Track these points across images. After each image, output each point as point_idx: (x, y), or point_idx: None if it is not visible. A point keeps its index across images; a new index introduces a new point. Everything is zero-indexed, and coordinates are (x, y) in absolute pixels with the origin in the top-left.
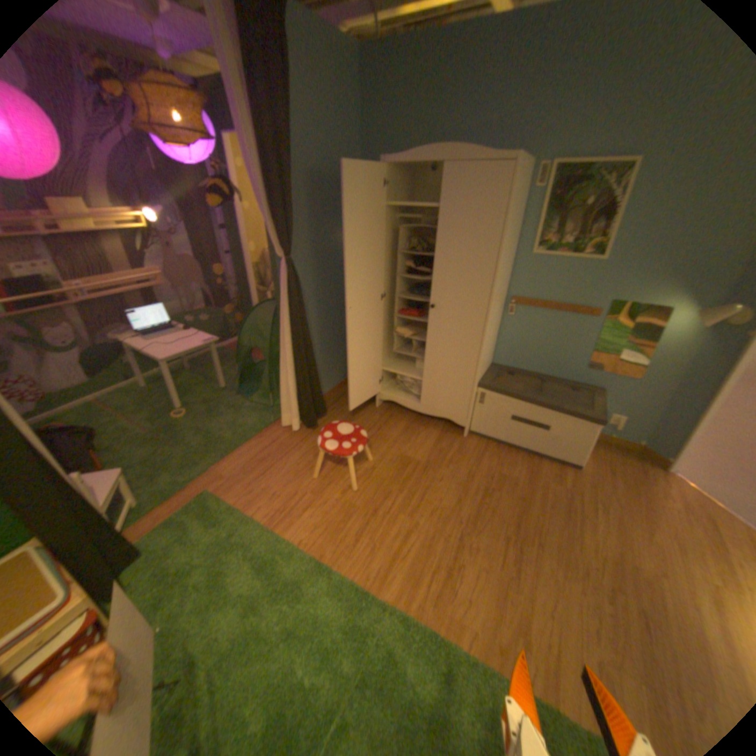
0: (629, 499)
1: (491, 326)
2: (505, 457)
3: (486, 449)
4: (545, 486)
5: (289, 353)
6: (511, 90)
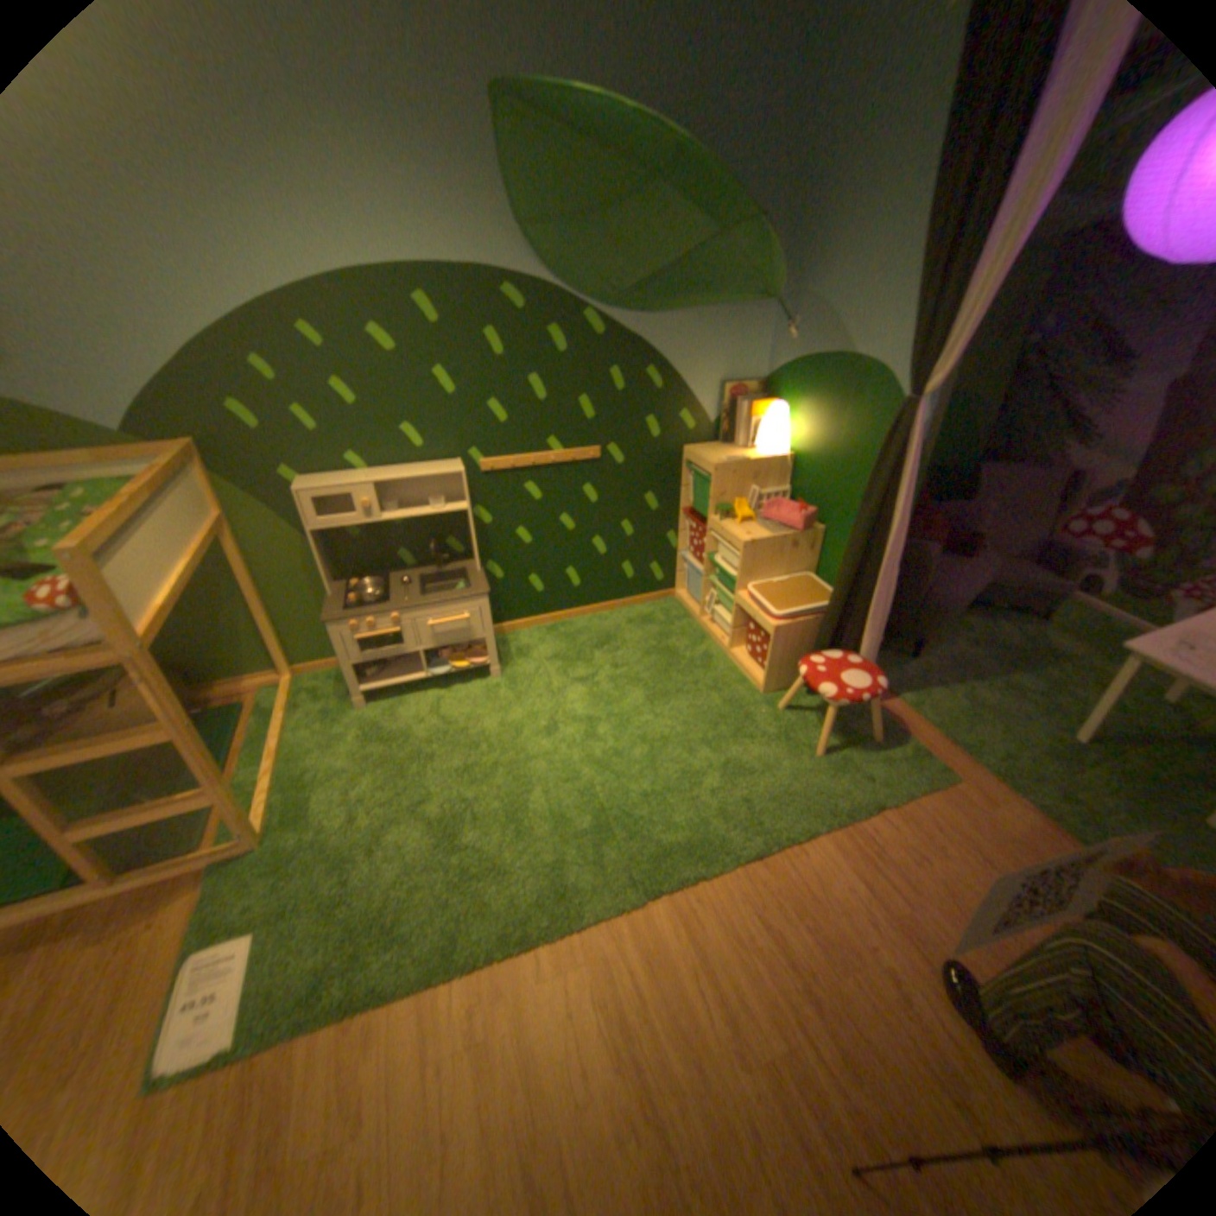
0: None
1: None
2: None
3: None
4: None
5: None
6: None
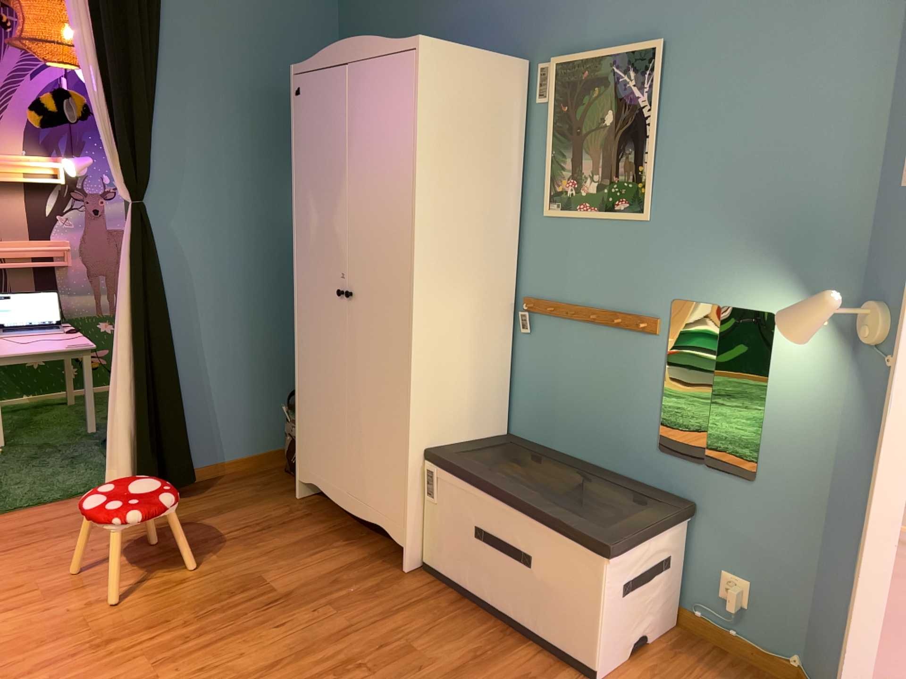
0: None
1: (441, 336)
2: (450, 621)
3: (423, 600)
4: None
5: (122, 354)
6: None
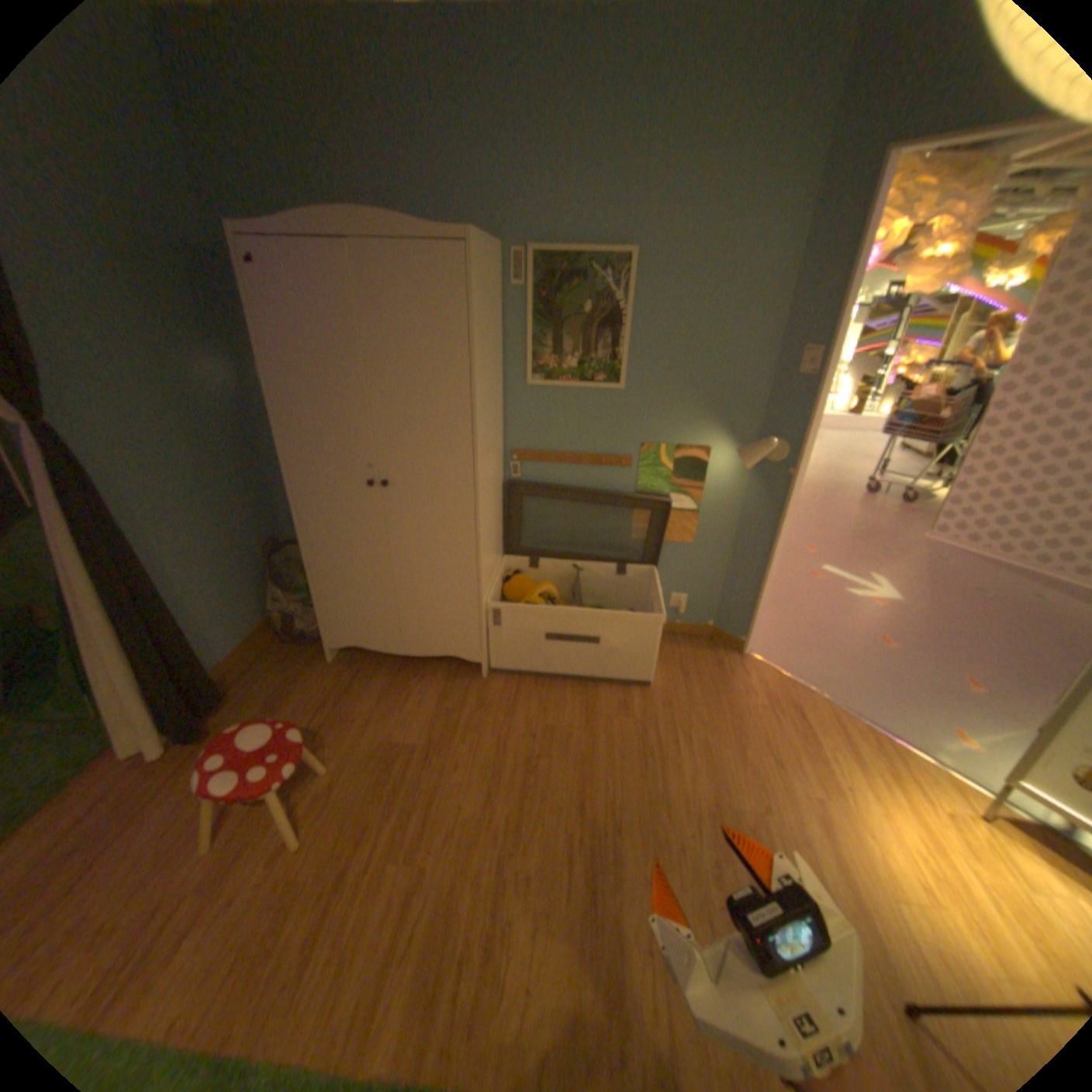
0: (710, 709)
1: (488, 503)
2: (548, 694)
3: (518, 690)
4: (608, 727)
5: (94, 617)
6: (444, 133)
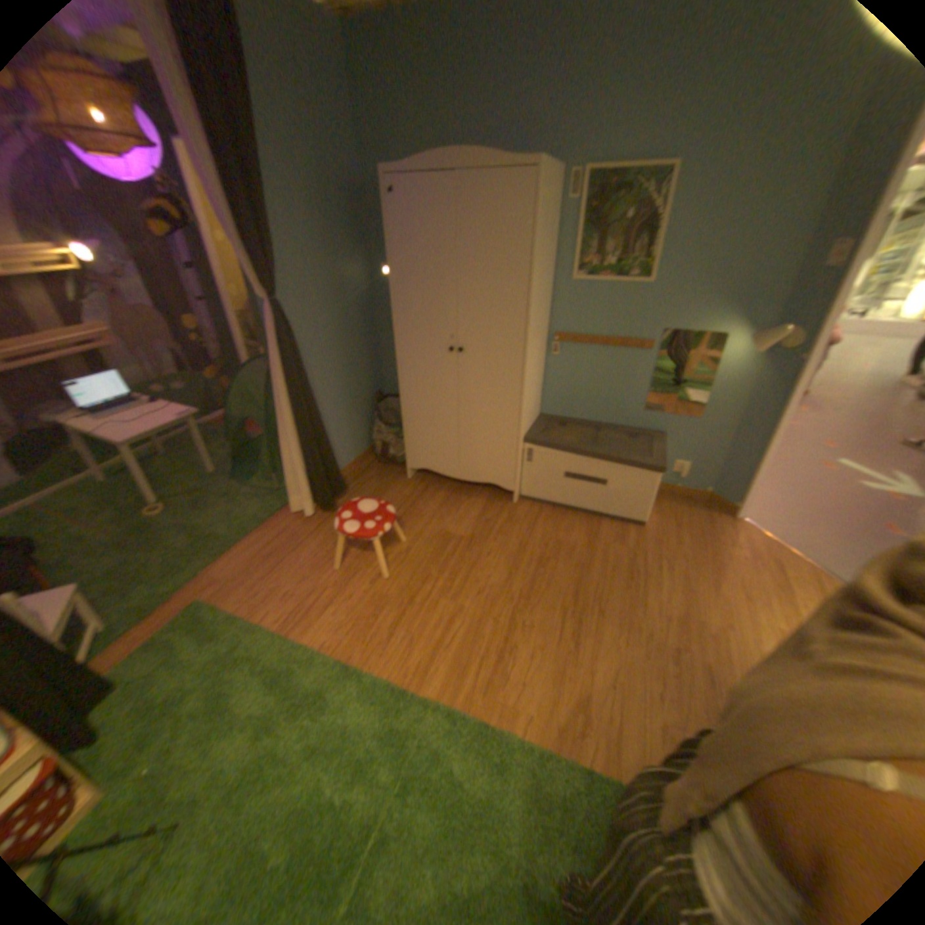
0: (695, 551)
1: (532, 369)
2: (561, 520)
3: (539, 514)
4: (605, 548)
5: (289, 420)
6: (530, 81)
